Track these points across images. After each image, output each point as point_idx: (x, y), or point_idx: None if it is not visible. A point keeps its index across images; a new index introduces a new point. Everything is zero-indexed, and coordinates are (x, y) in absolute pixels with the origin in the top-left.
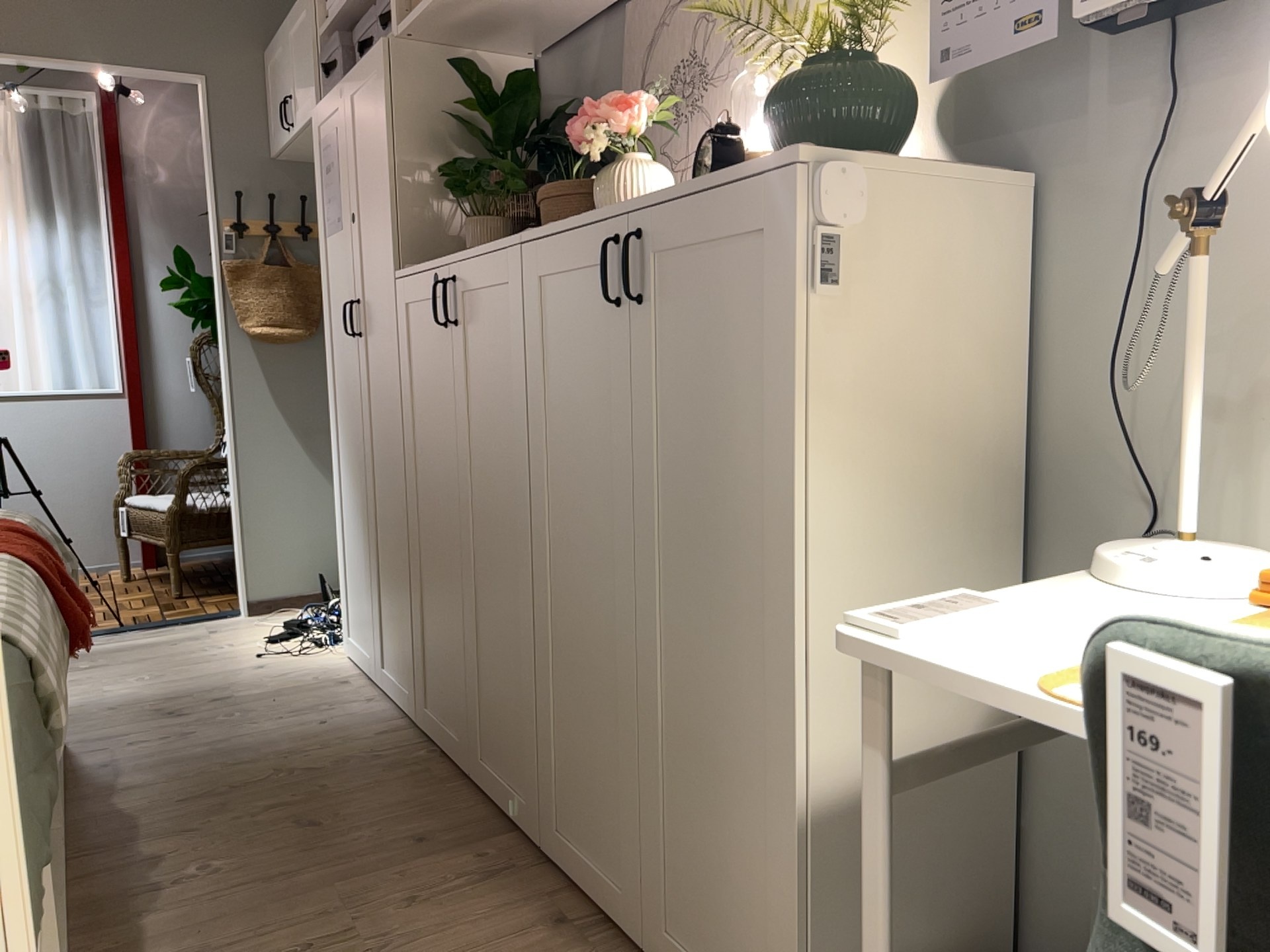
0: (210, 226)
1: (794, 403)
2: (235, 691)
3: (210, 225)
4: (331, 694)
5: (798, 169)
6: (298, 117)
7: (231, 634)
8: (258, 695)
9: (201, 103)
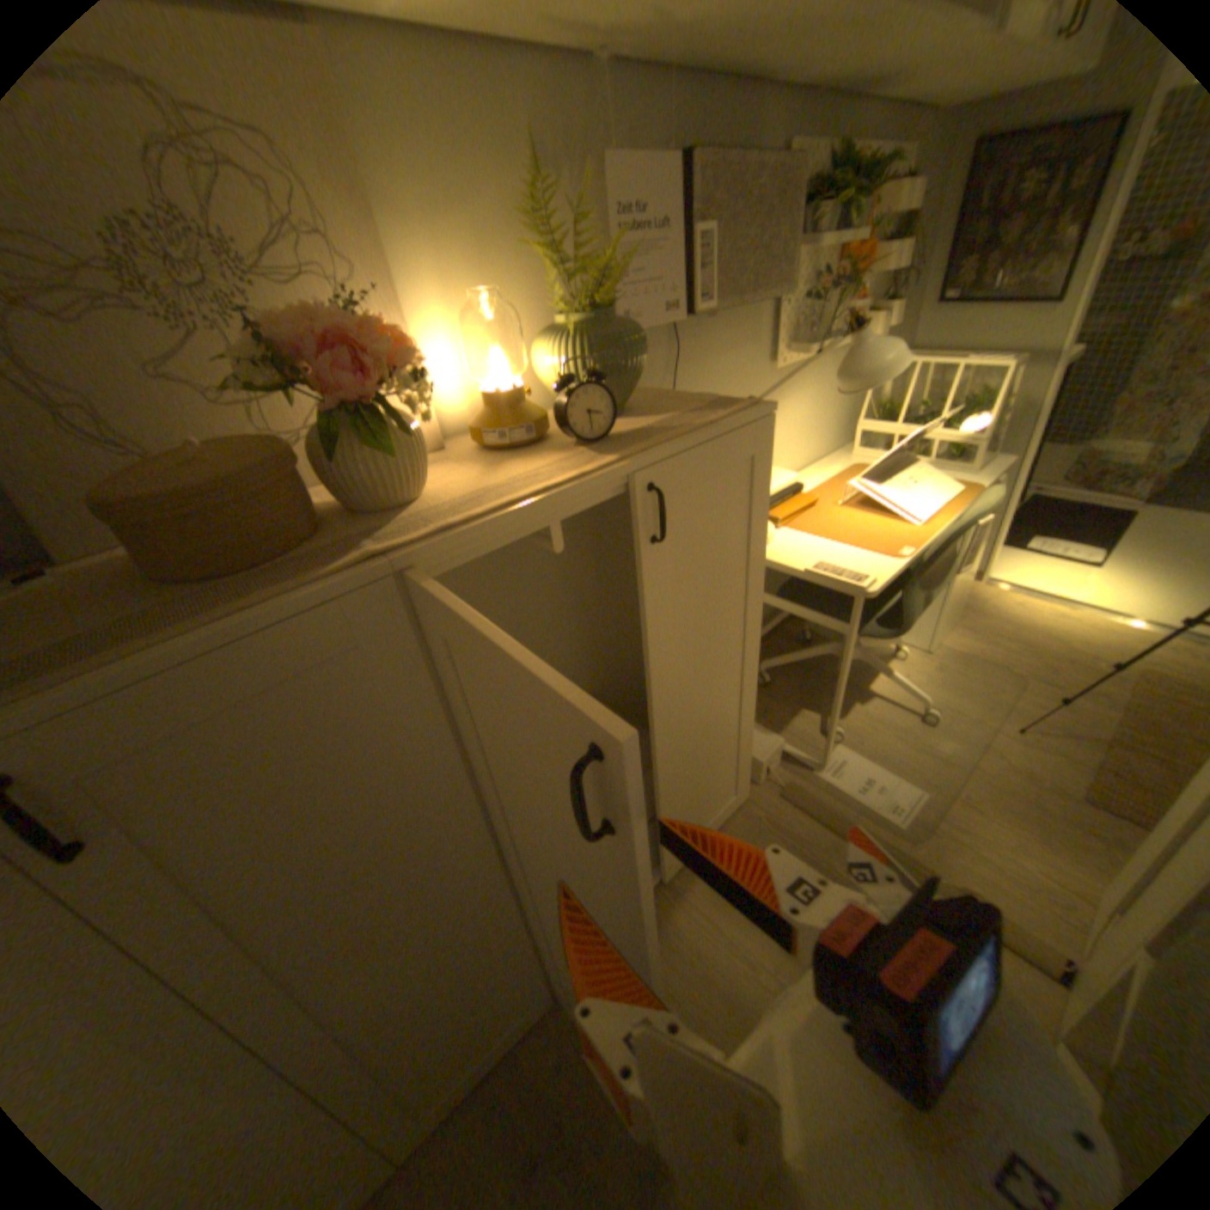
0: None
1: (763, 538)
2: None
3: None
4: None
5: (770, 414)
6: None
7: None
8: None
9: None
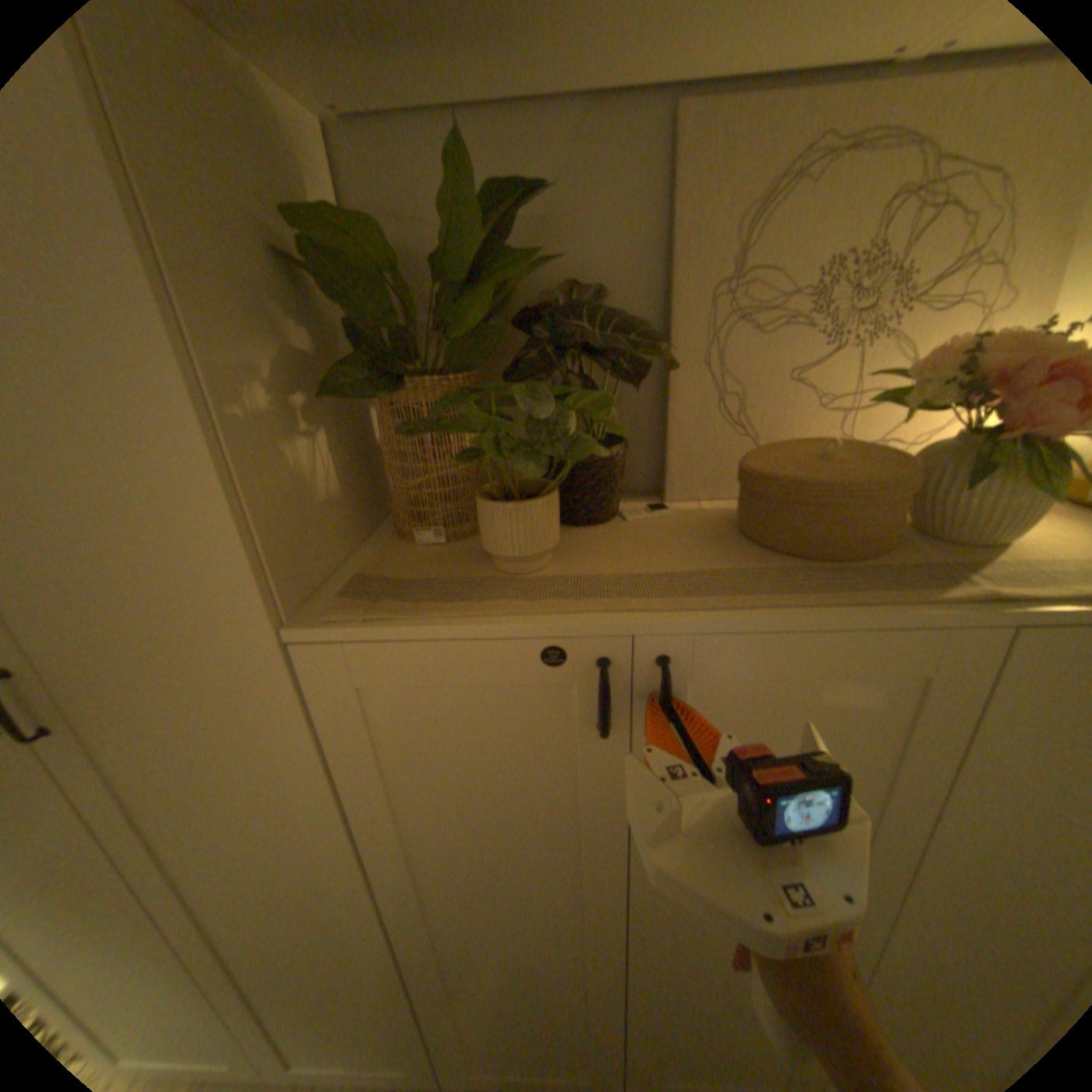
0: None
1: None
2: None
3: None
4: None
5: None
6: None
7: None
8: None
9: None
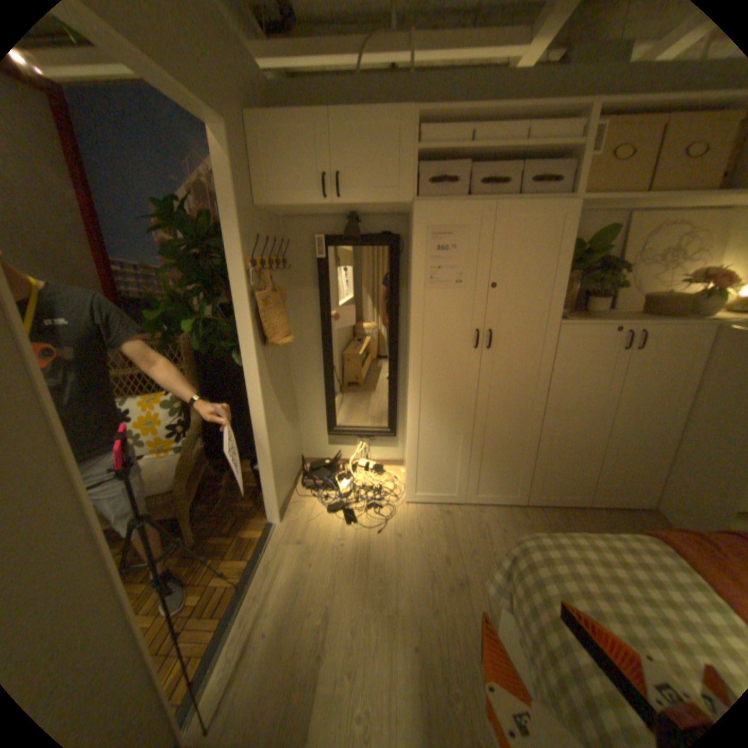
0: (228, 263)
1: None
2: (436, 553)
3: (230, 263)
4: (463, 521)
5: None
6: (359, 196)
7: (316, 536)
8: (450, 545)
9: (219, 149)
